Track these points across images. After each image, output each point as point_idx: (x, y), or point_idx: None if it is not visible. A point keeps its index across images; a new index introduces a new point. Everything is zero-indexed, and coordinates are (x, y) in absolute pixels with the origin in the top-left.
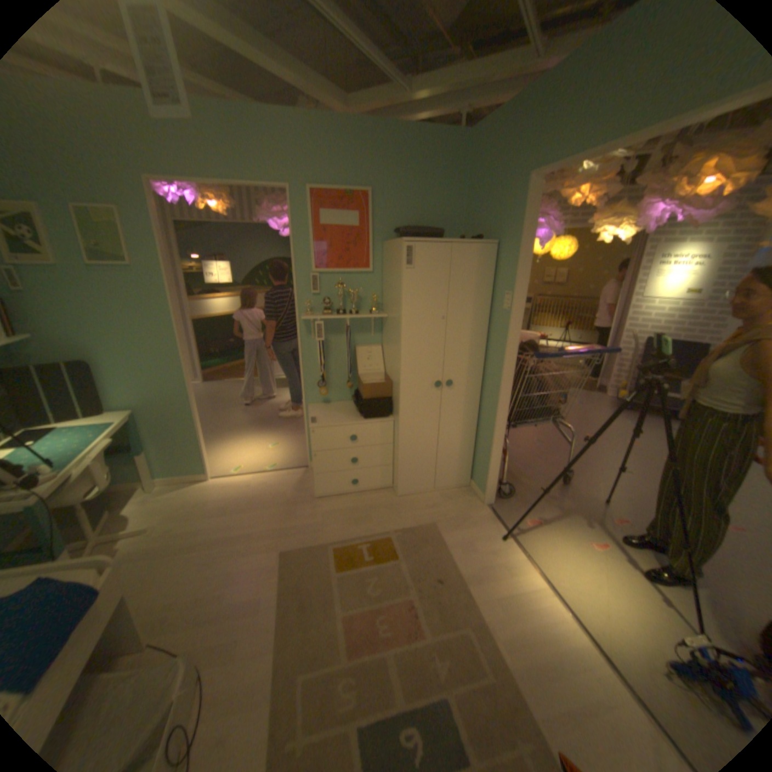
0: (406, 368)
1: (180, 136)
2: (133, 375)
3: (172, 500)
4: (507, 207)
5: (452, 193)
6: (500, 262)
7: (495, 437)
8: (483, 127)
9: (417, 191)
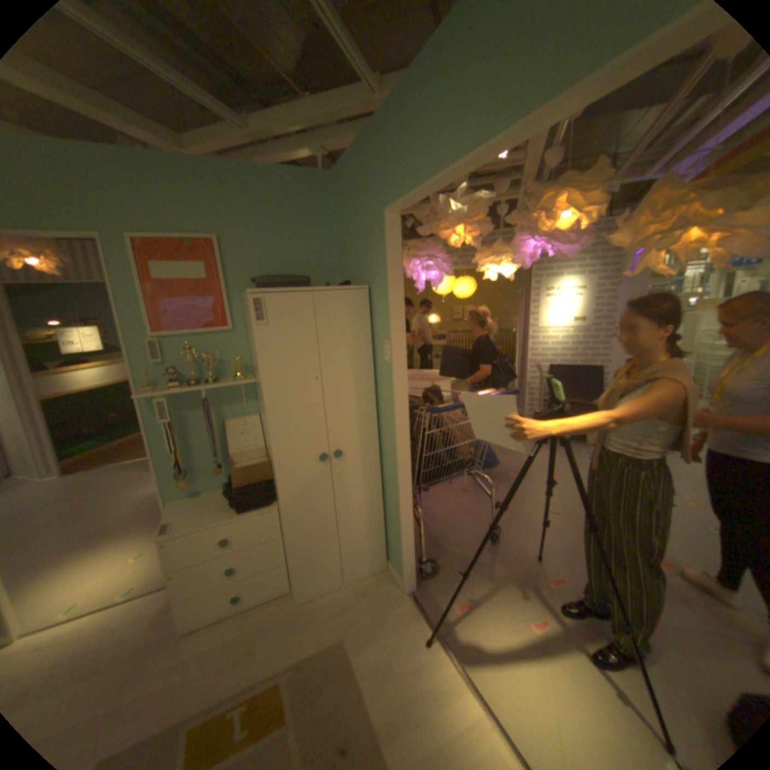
0: (281, 444)
1: None
2: None
3: None
4: (372, 248)
5: (320, 238)
6: (376, 309)
7: (403, 511)
8: (340, 168)
9: (278, 236)
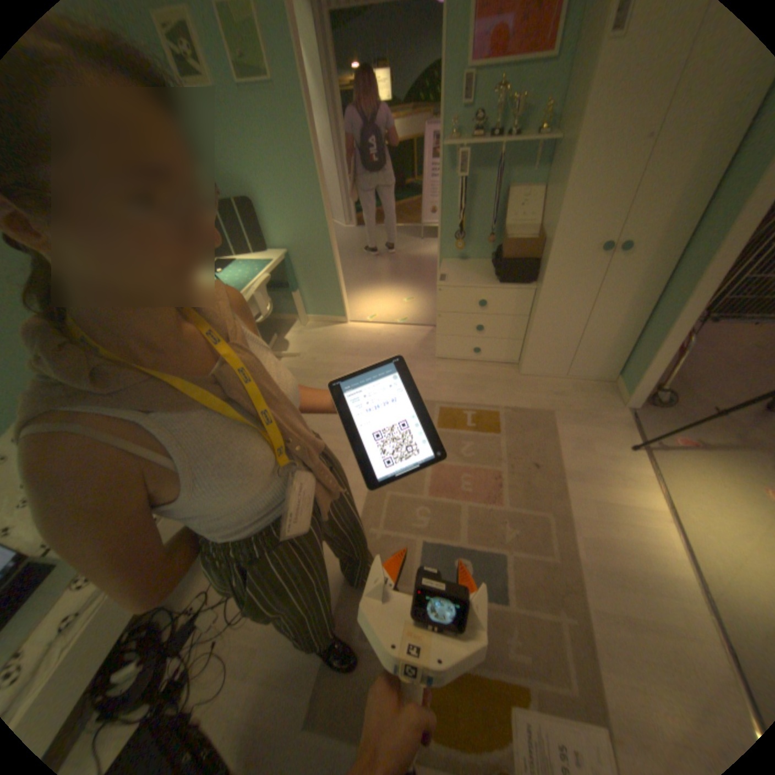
0: (567, 219)
1: None
2: (284, 213)
3: (319, 334)
4: None
5: None
6: None
7: (673, 330)
8: None
9: None
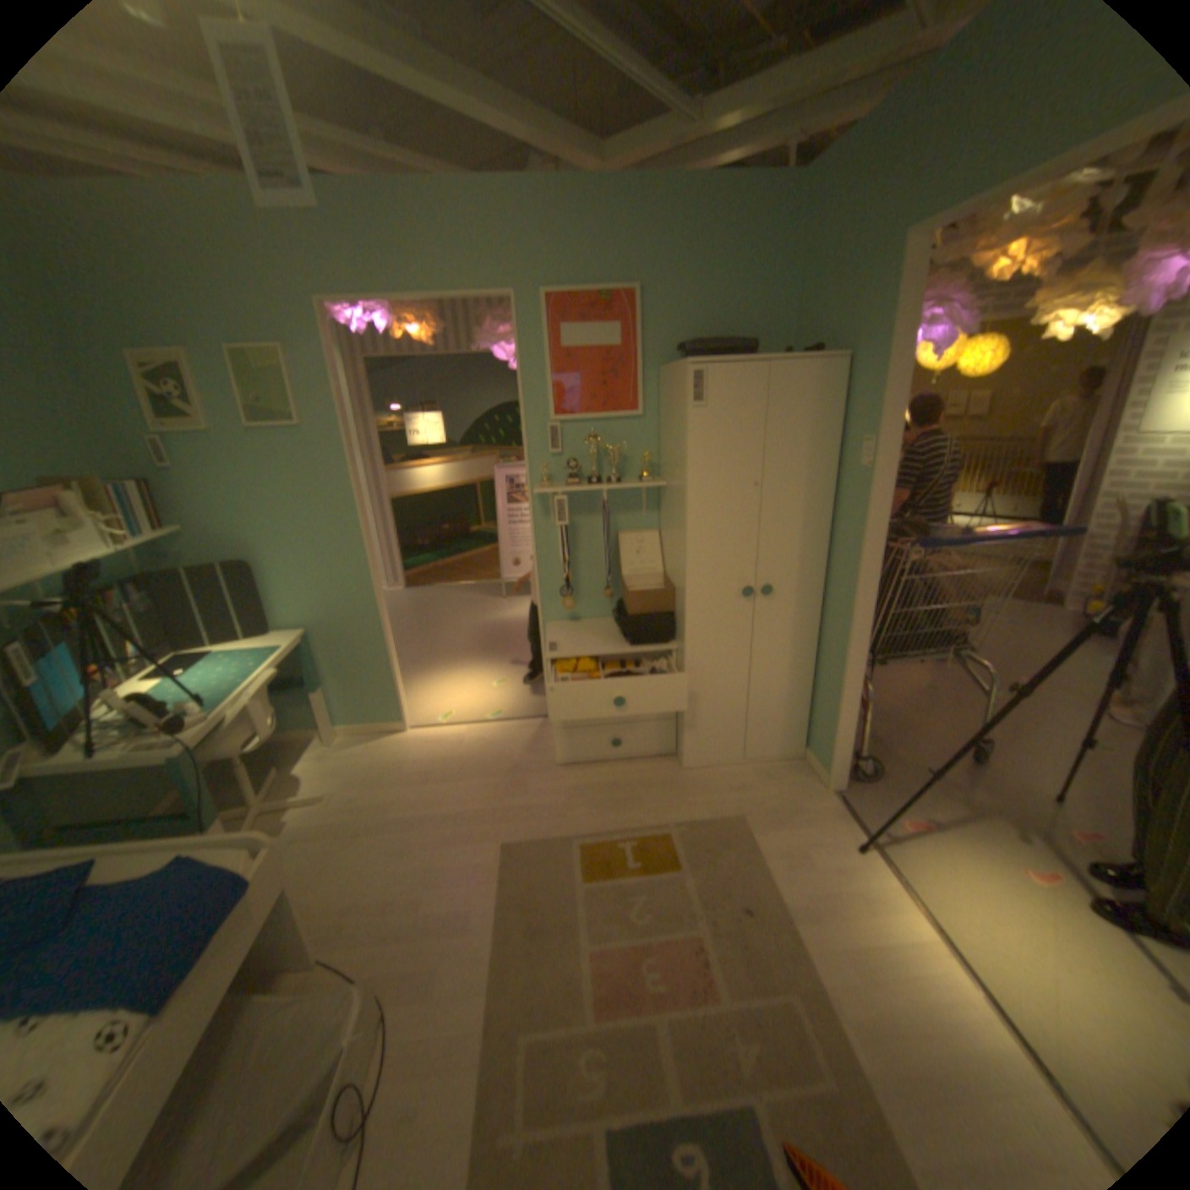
0: (696, 567)
1: (362, 236)
2: (306, 580)
3: (358, 757)
4: (867, 293)
5: (772, 280)
6: (855, 388)
7: (847, 680)
8: (825, 163)
9: (714, 282)
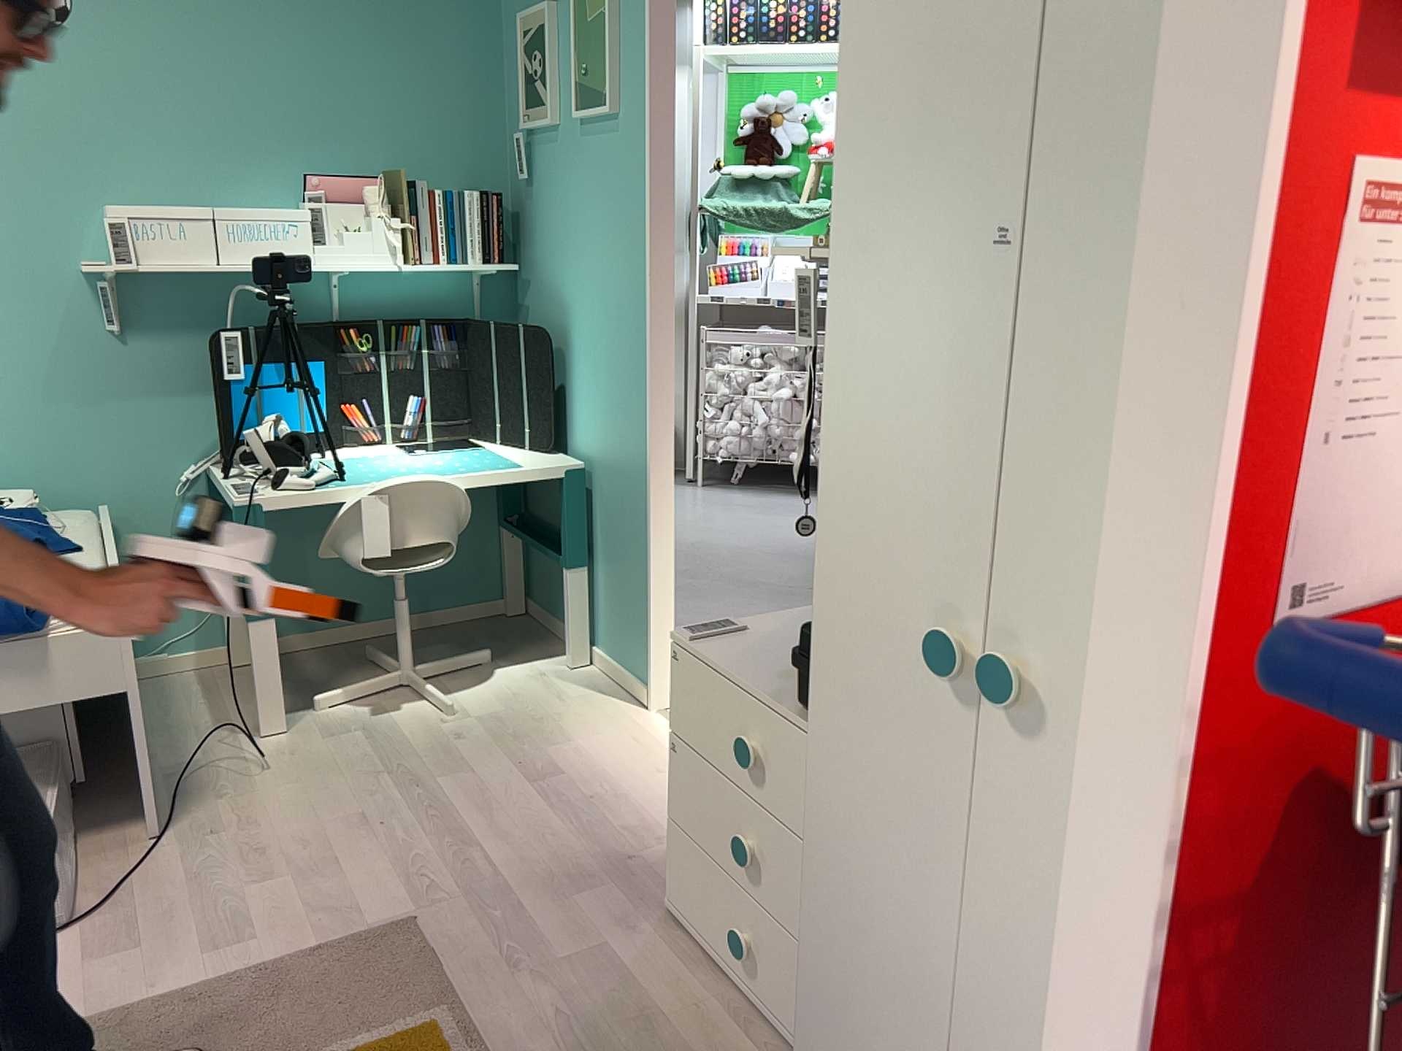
0: (842, 498)
1: None
2: (599, 379)
3: (559, 700)
4: None
5: None
6: None
7: None
8: None
9: None
